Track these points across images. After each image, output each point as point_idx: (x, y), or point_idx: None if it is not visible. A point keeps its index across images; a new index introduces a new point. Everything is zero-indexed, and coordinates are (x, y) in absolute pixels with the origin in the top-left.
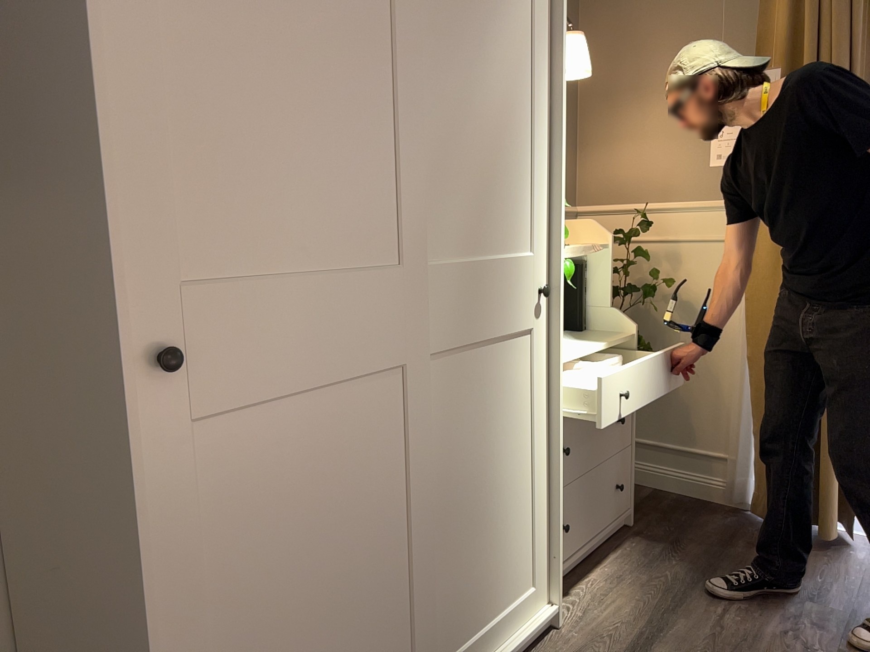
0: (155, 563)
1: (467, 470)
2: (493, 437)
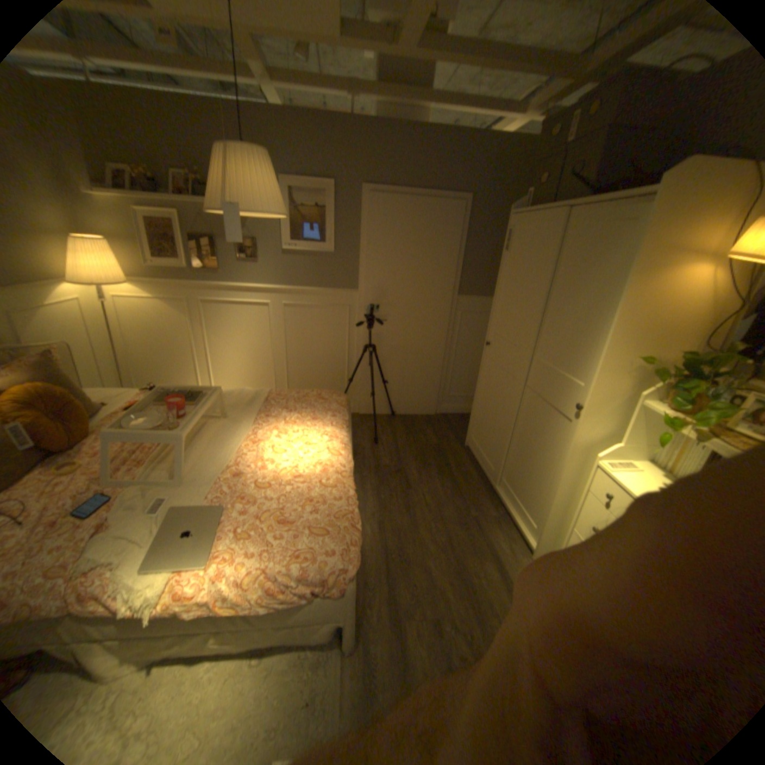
0: (481, 377)
1: (530, 439)
2: (541, 442)
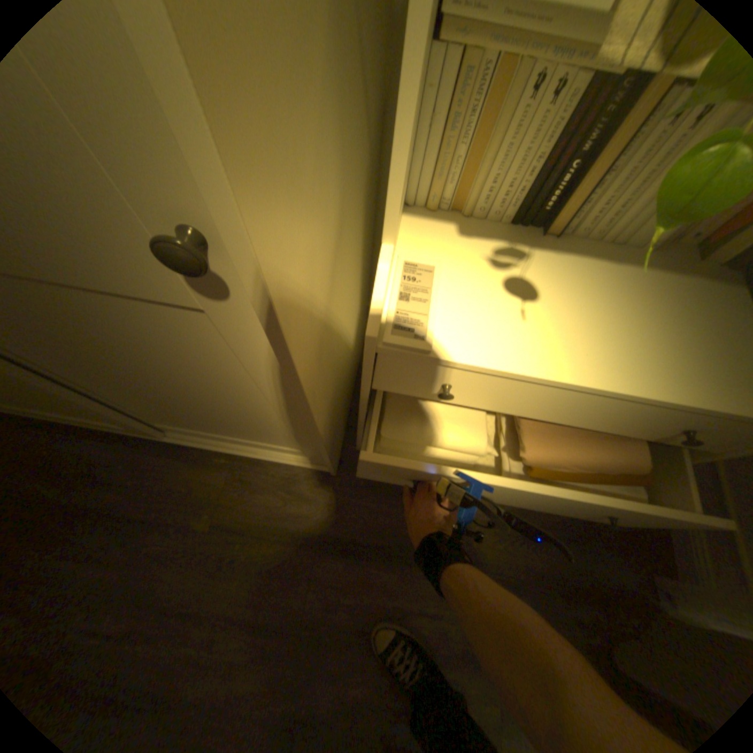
0: None
1: (105, 375)
2: (149, 374)
